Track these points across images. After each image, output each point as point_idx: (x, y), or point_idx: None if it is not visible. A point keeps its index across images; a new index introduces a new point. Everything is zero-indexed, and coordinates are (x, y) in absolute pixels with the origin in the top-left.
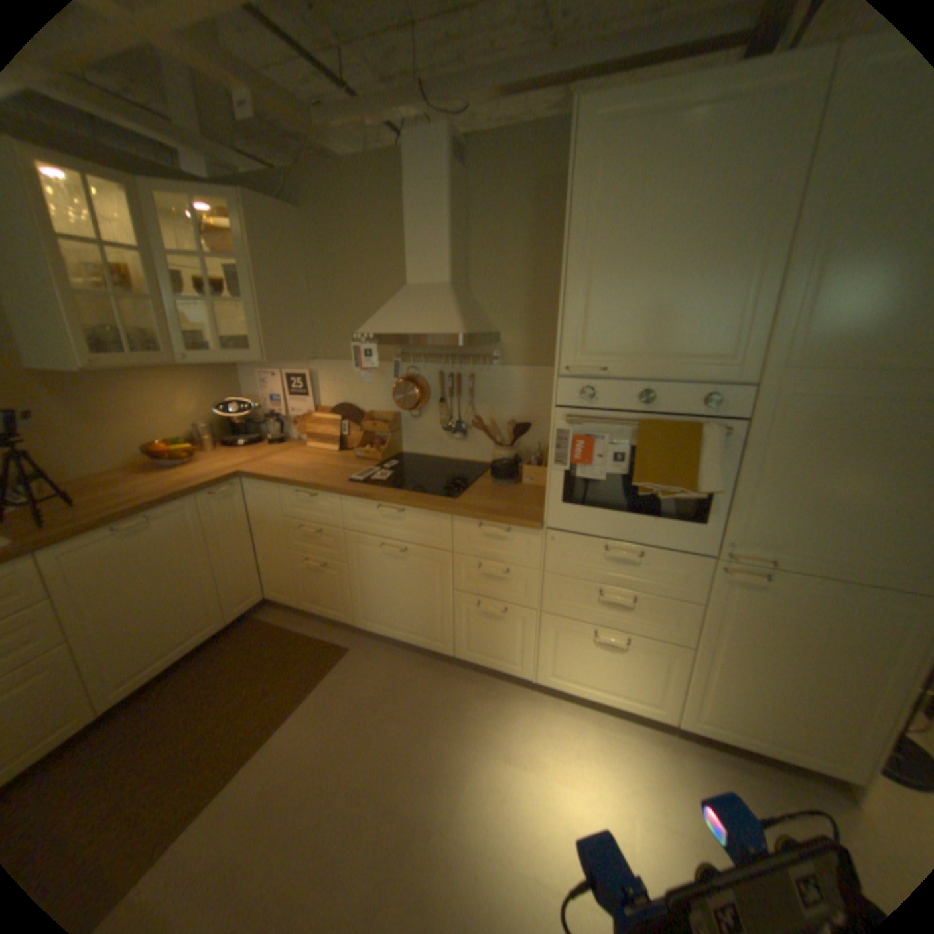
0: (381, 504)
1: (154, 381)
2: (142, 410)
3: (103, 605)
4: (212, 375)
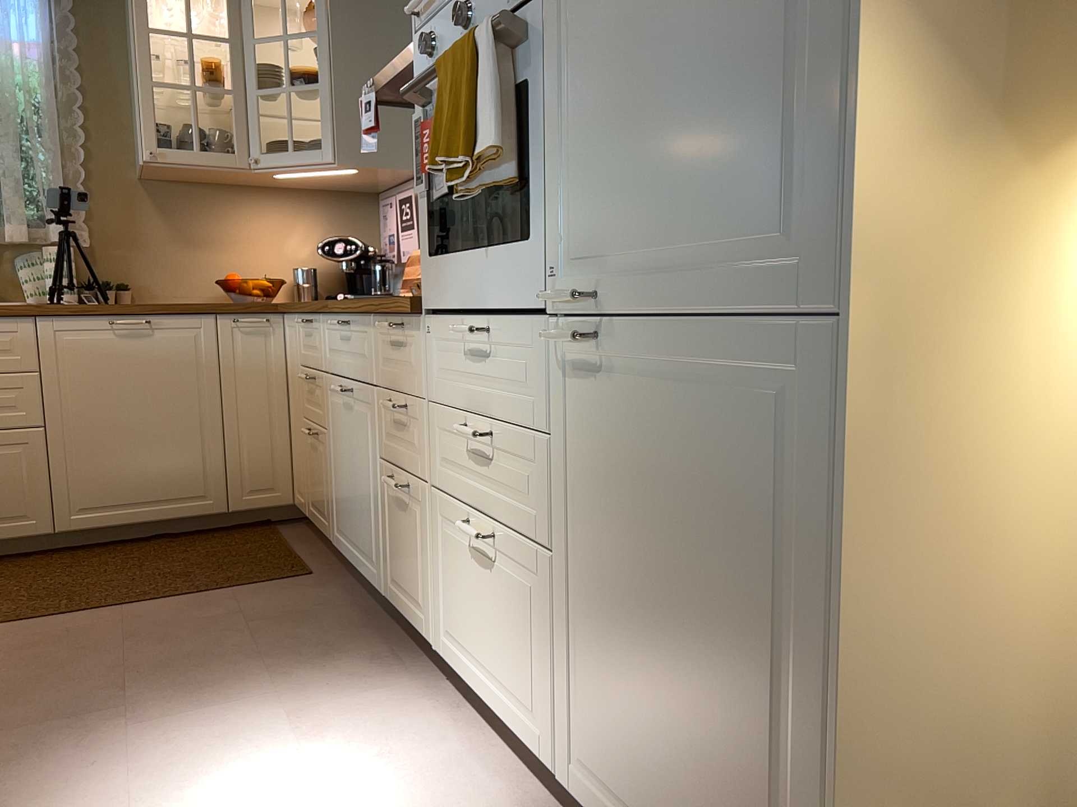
0: (338, 319)
1: (264, 208)
2: (243, 240)
3: (84, 403)
4: (341, 211)
